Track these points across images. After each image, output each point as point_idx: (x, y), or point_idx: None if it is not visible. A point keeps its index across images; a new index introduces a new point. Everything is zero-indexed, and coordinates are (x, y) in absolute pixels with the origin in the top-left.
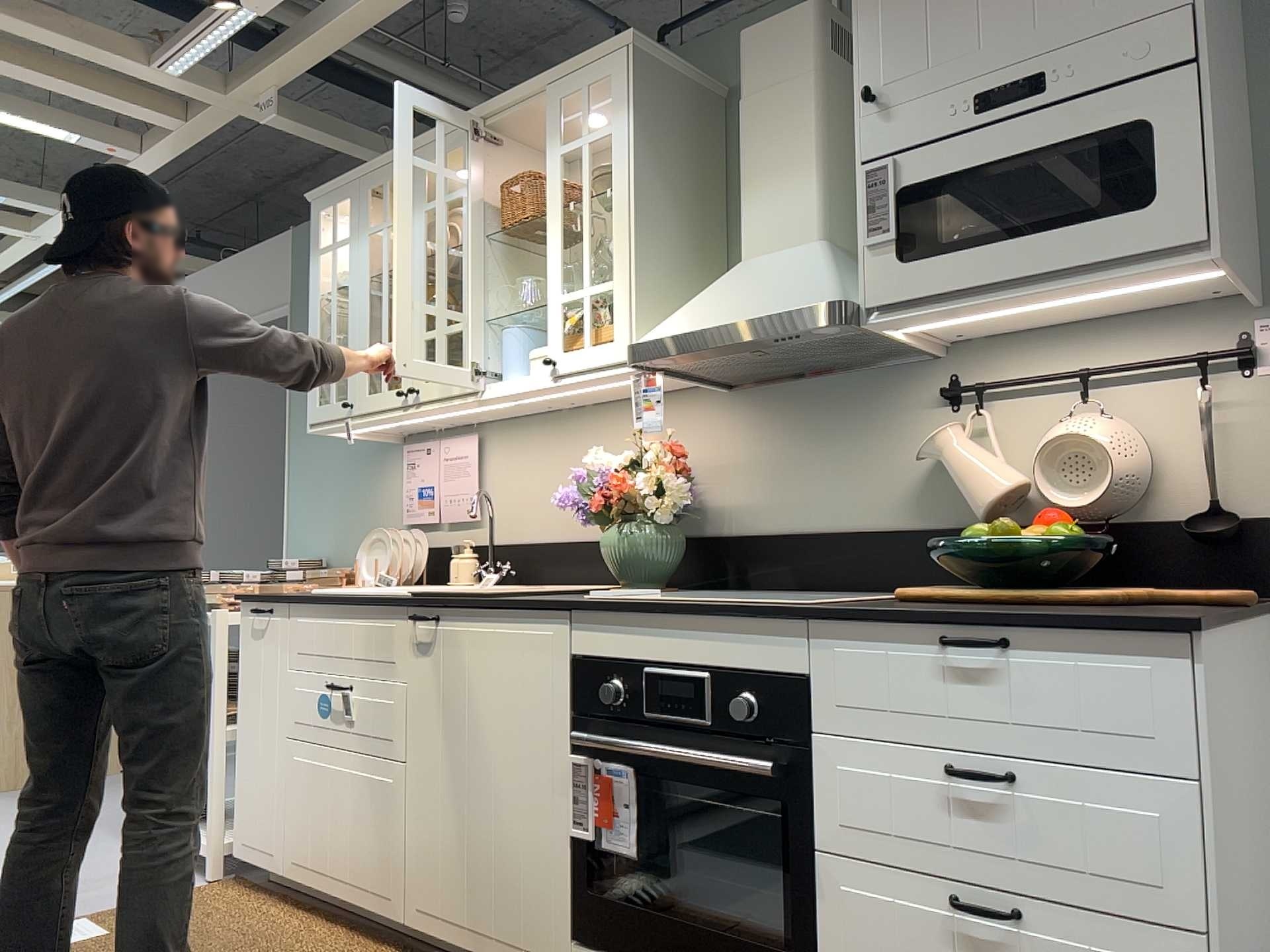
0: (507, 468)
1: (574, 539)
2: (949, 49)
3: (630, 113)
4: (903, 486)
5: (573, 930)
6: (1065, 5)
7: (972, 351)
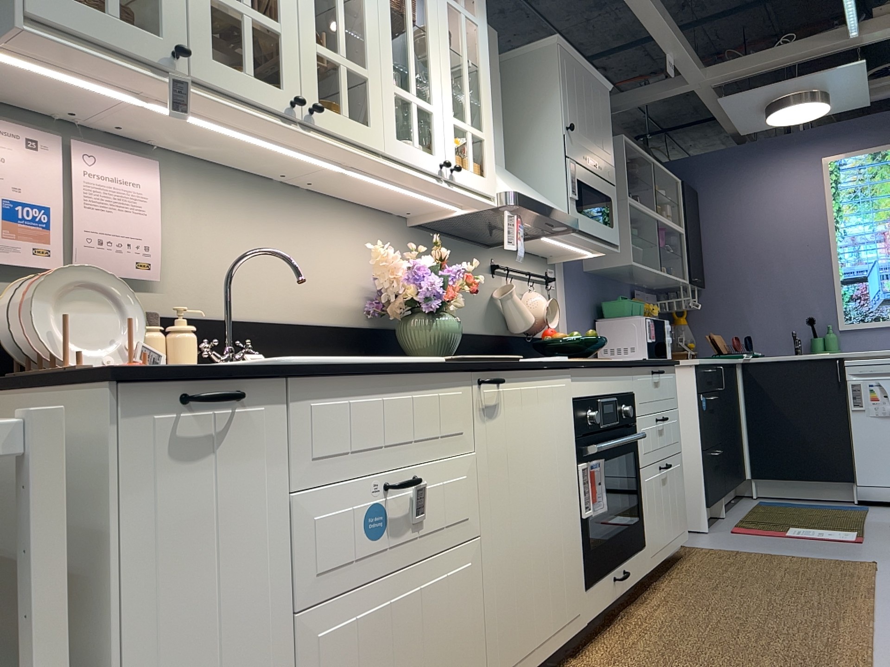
0: (199, 224)
1: (295, 321)
2: (583, 131)
3: (486, 24)
4: (482, 311)
5: (583, 581)
6: (601, 143)
7: (499, 250)
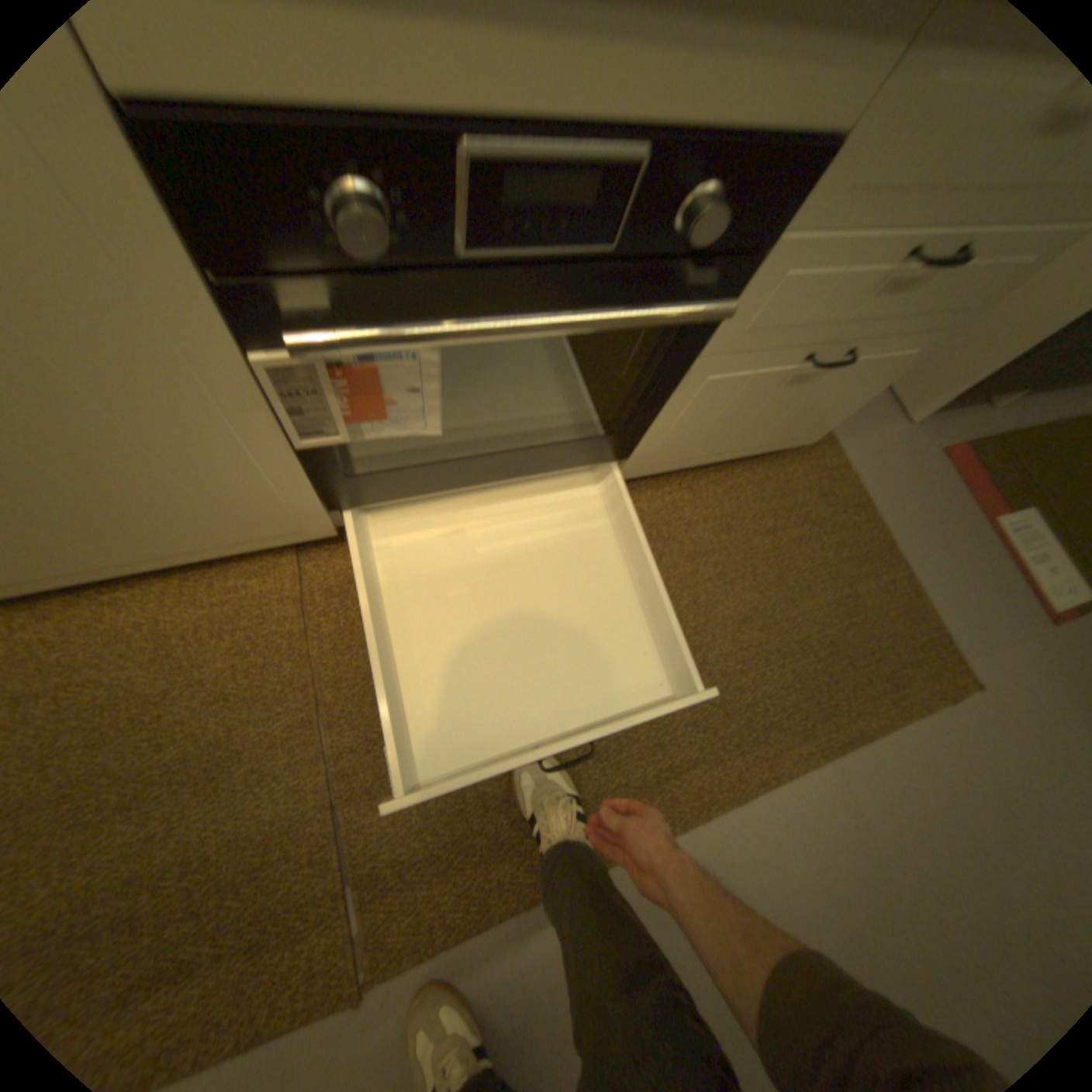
0: None
1: None
2: None
3: None
4: None
5: (325, 501)
6: None
7: None
